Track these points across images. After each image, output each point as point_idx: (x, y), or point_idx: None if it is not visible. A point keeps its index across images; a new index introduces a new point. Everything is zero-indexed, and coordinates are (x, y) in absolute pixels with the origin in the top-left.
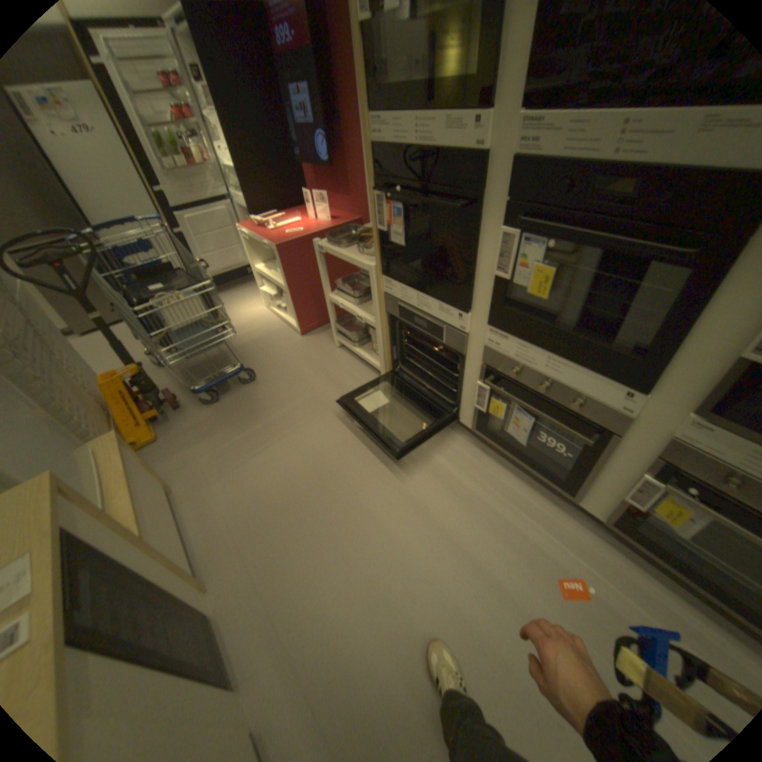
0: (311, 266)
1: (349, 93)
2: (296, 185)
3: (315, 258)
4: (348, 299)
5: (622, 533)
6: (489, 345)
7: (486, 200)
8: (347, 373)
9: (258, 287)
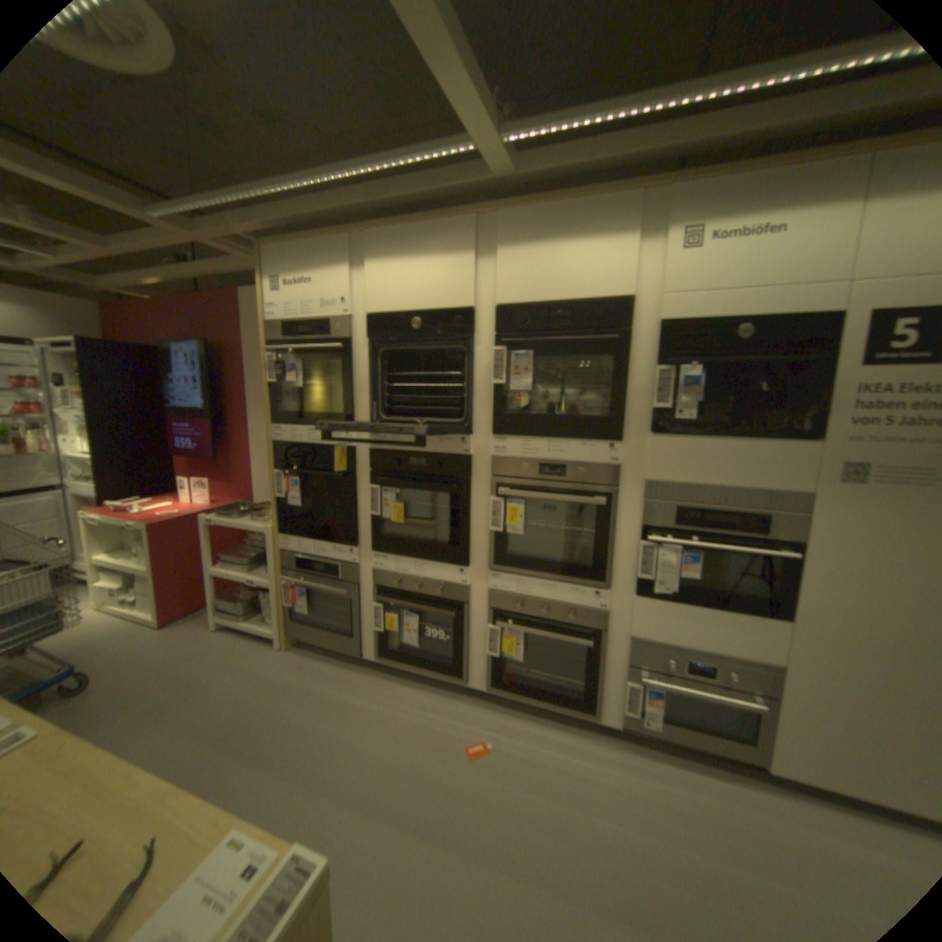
0: (183, 546)
1: (238, 411)
2: (163, 476)
3: (189, 538)
4: (234, 570)
5: (499, 696)
6: (375, 569)
7: (357, 473)
8: (228, 654)
9: (88, 585)
